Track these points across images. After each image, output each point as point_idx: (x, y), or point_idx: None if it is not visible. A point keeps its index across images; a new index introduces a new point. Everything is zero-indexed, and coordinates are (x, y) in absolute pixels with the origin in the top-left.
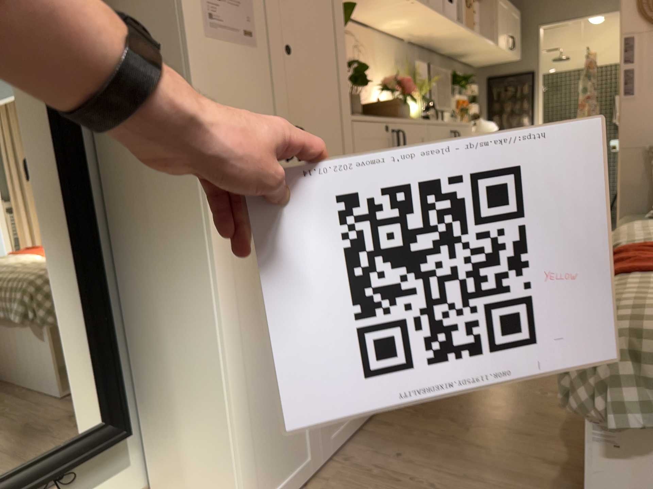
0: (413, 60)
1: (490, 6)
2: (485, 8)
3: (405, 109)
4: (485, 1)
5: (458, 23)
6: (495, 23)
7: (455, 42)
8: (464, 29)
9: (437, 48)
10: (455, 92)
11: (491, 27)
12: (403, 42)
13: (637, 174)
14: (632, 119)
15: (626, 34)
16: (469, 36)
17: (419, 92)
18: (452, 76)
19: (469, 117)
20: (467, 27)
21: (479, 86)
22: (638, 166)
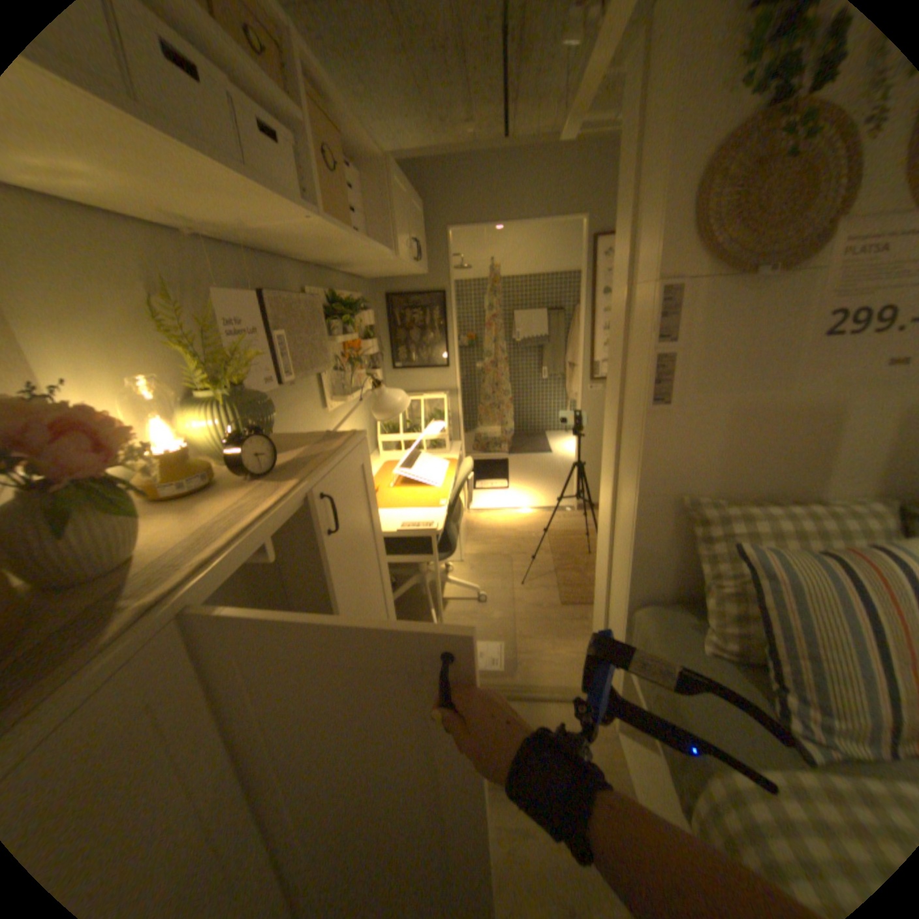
0: (210, 281)
1: (380, 179)
2: (369, 180)
3: (84, 530)
4: (368, 167)
5: (301, 199)
6: (391, 213)
7: (318, 242)
8: (323, 217)
9: (284, 248)
10: (338, 325)
11: (384, 220)
12: (177, 232)
13: (660, 537)
14: (661, 446)
15: (666, 276)
16: (342, 235)
17: (217, 382)
18: (329, 298)
19: (365, 355)
20: (330, 212)
21: (376, 303)
22: (661, 523)
